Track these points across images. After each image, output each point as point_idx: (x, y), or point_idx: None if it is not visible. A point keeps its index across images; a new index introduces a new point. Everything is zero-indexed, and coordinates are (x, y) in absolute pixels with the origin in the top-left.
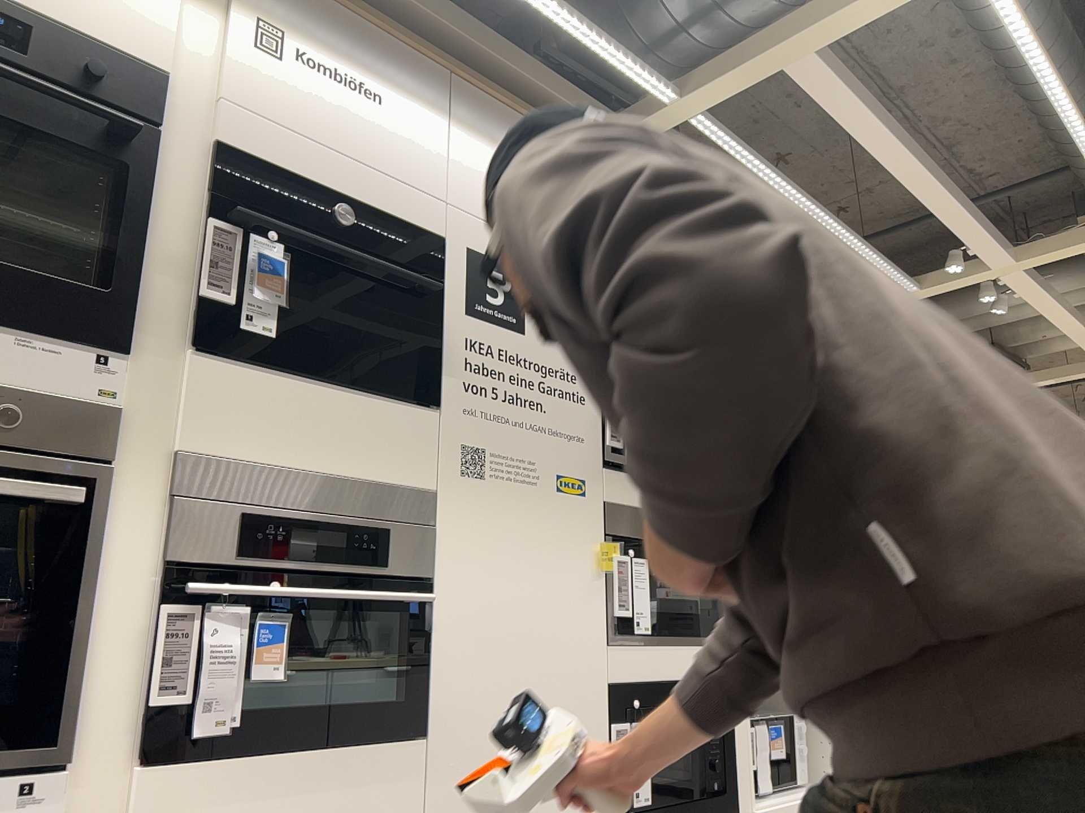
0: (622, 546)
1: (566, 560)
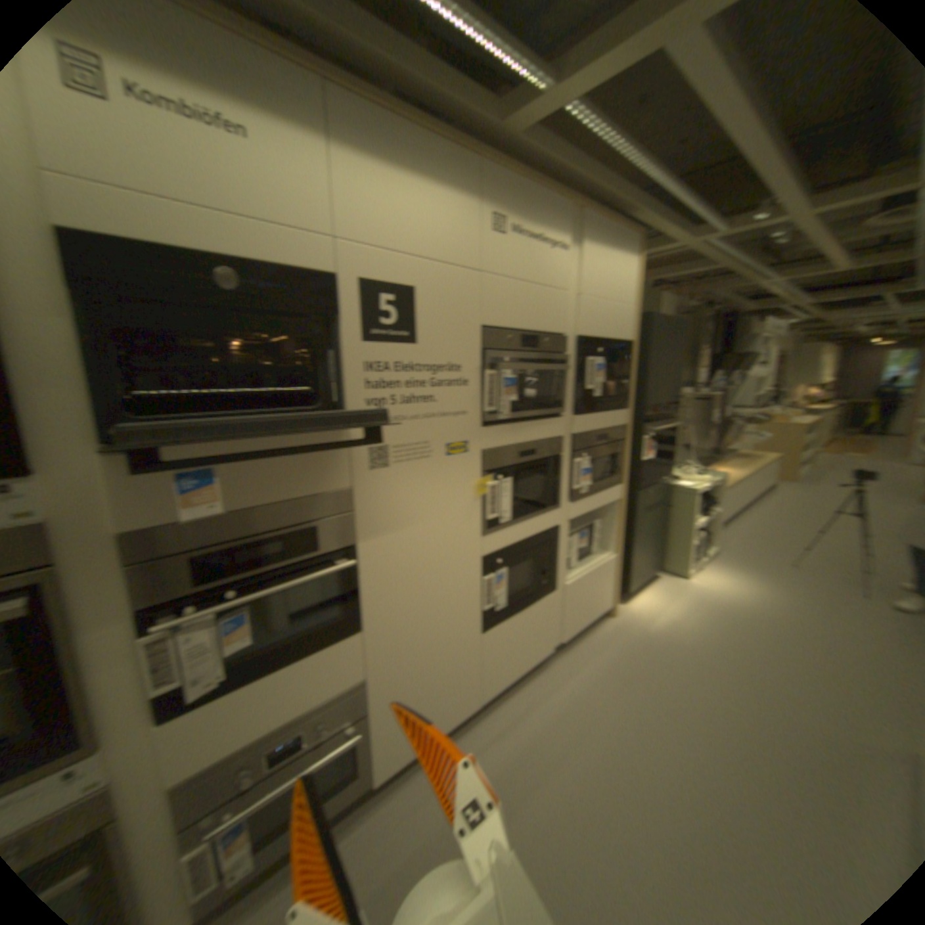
0: (495, 475)
1: (455, 498)
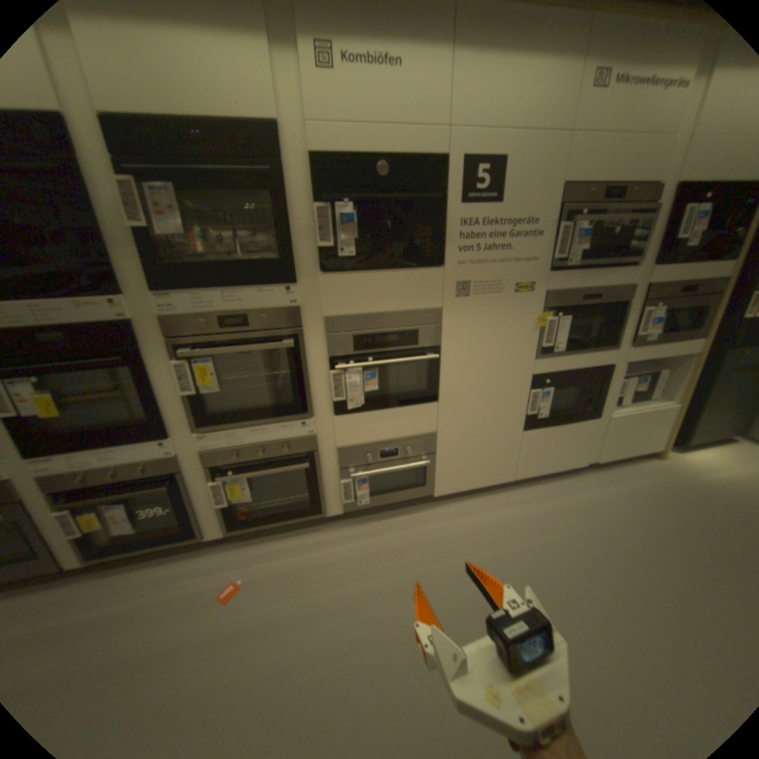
0: (553, 312)
1: (515, 325)
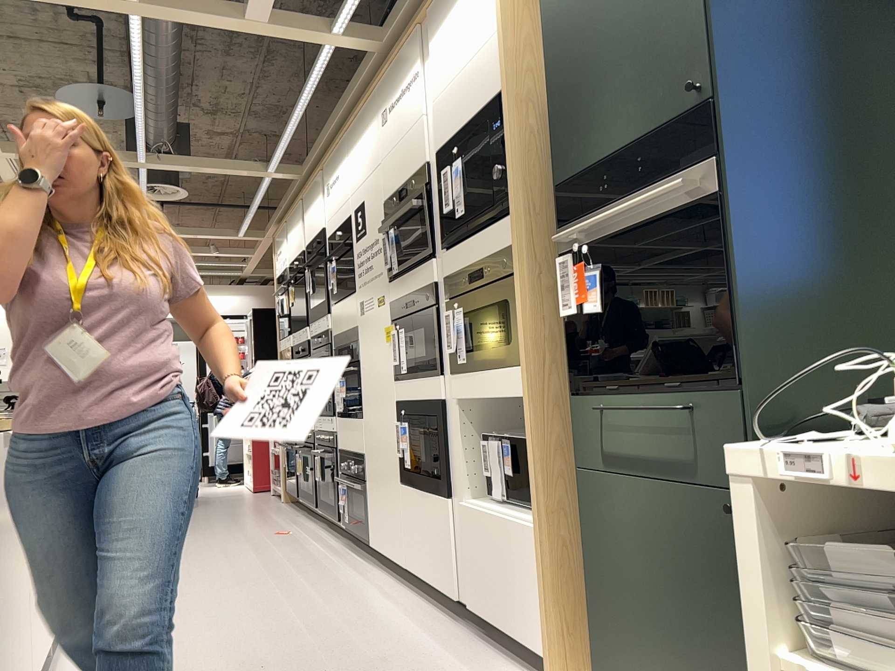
0: (396, 325)
1: (381, 340)
